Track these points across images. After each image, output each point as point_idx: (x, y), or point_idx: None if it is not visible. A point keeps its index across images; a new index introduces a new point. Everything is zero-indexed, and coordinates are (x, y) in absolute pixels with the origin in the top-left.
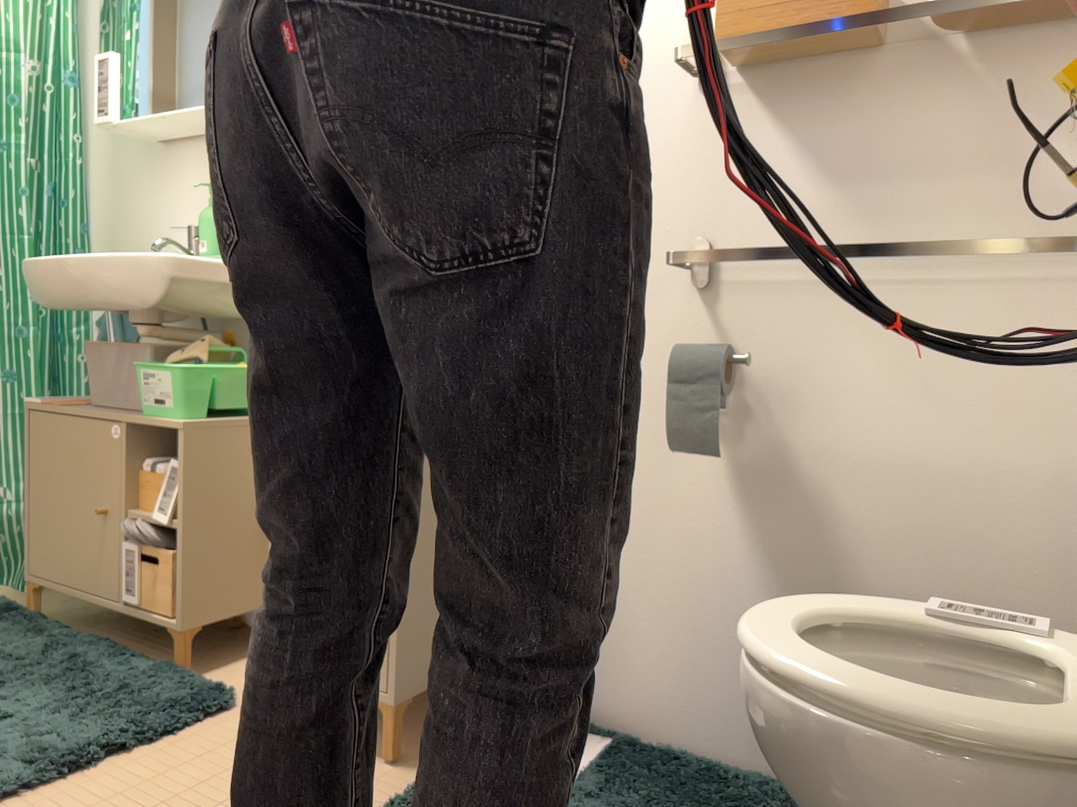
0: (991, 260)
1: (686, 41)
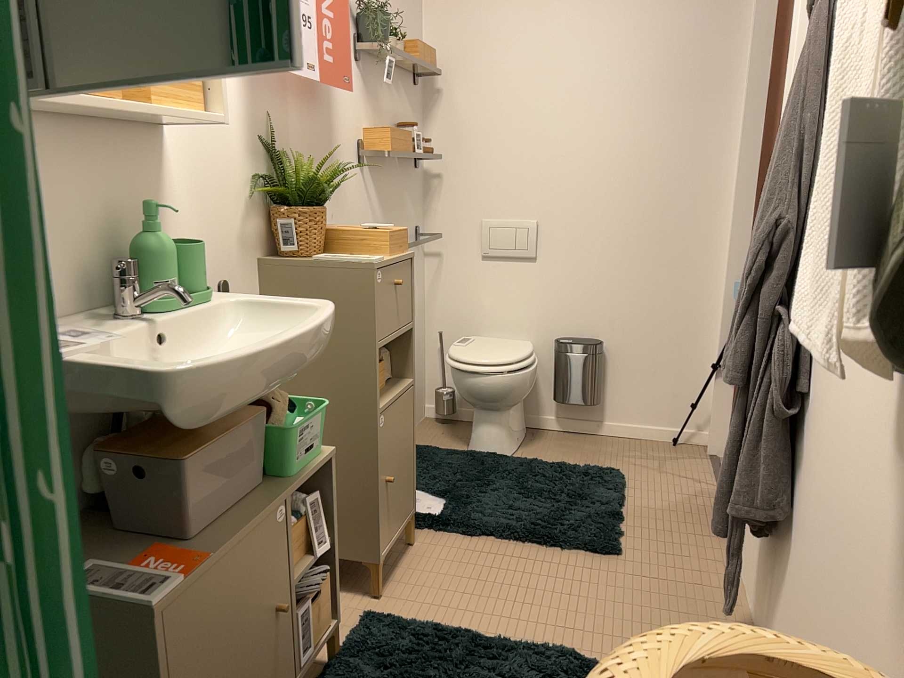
0: None
1: (355, 134)
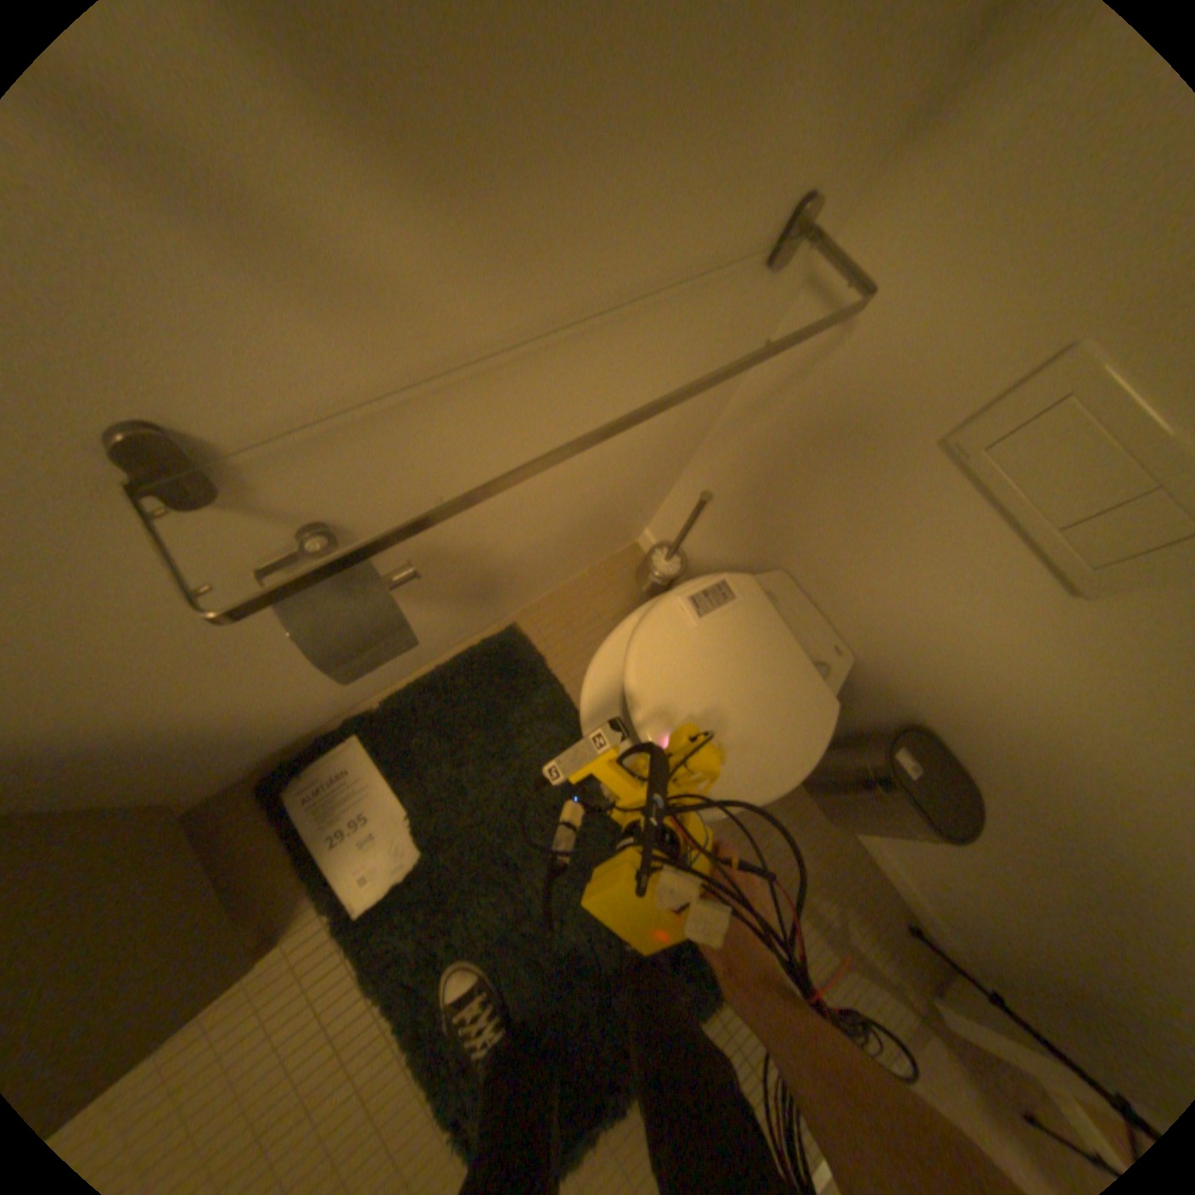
0: (675, 271)
1: None
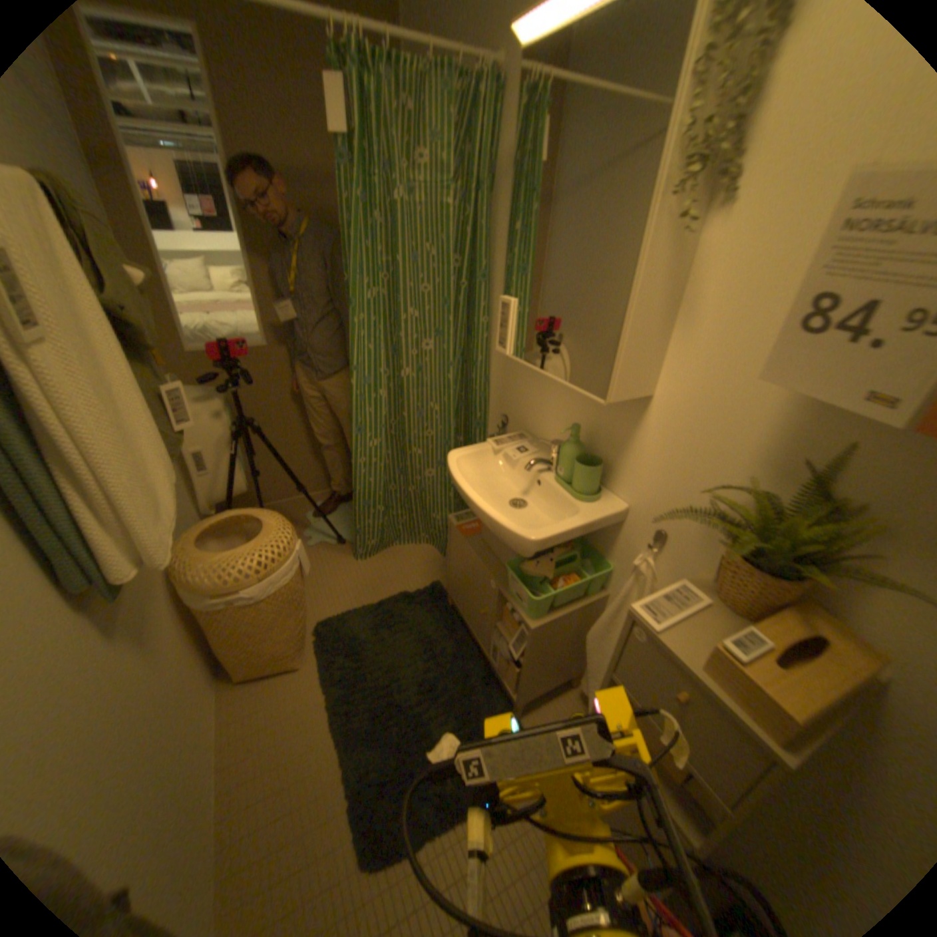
0: None
1: None
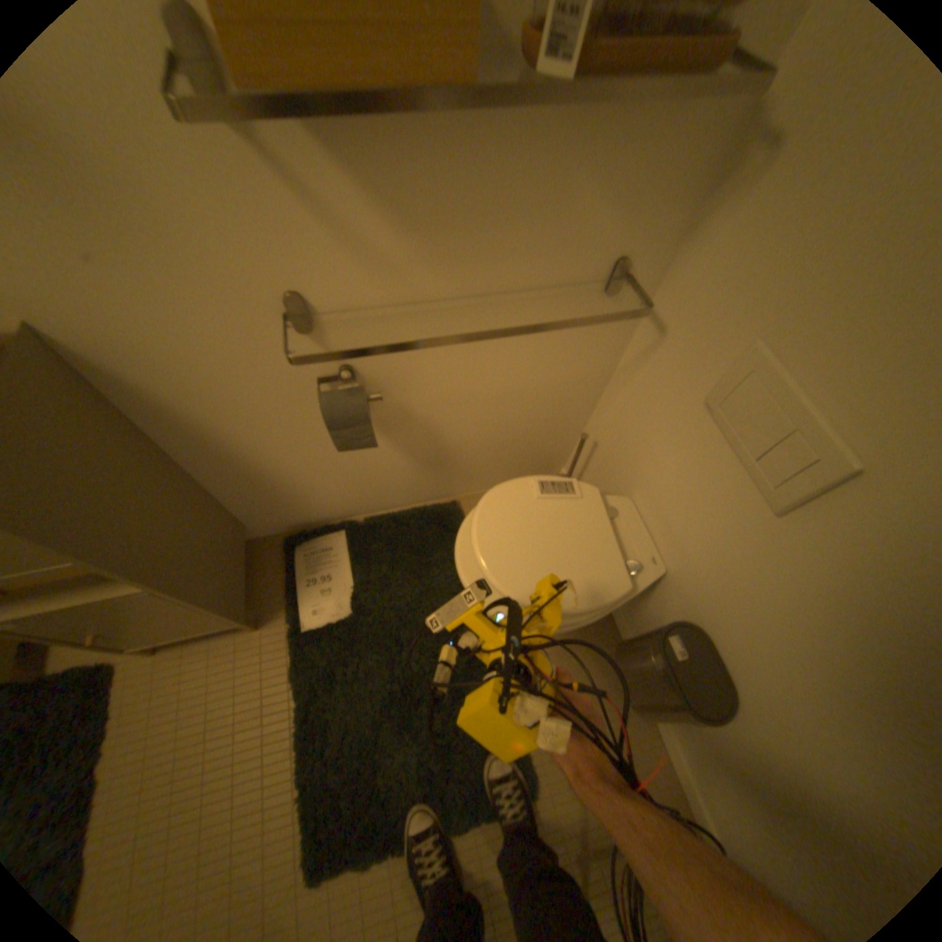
0: (538, 284)
1: None
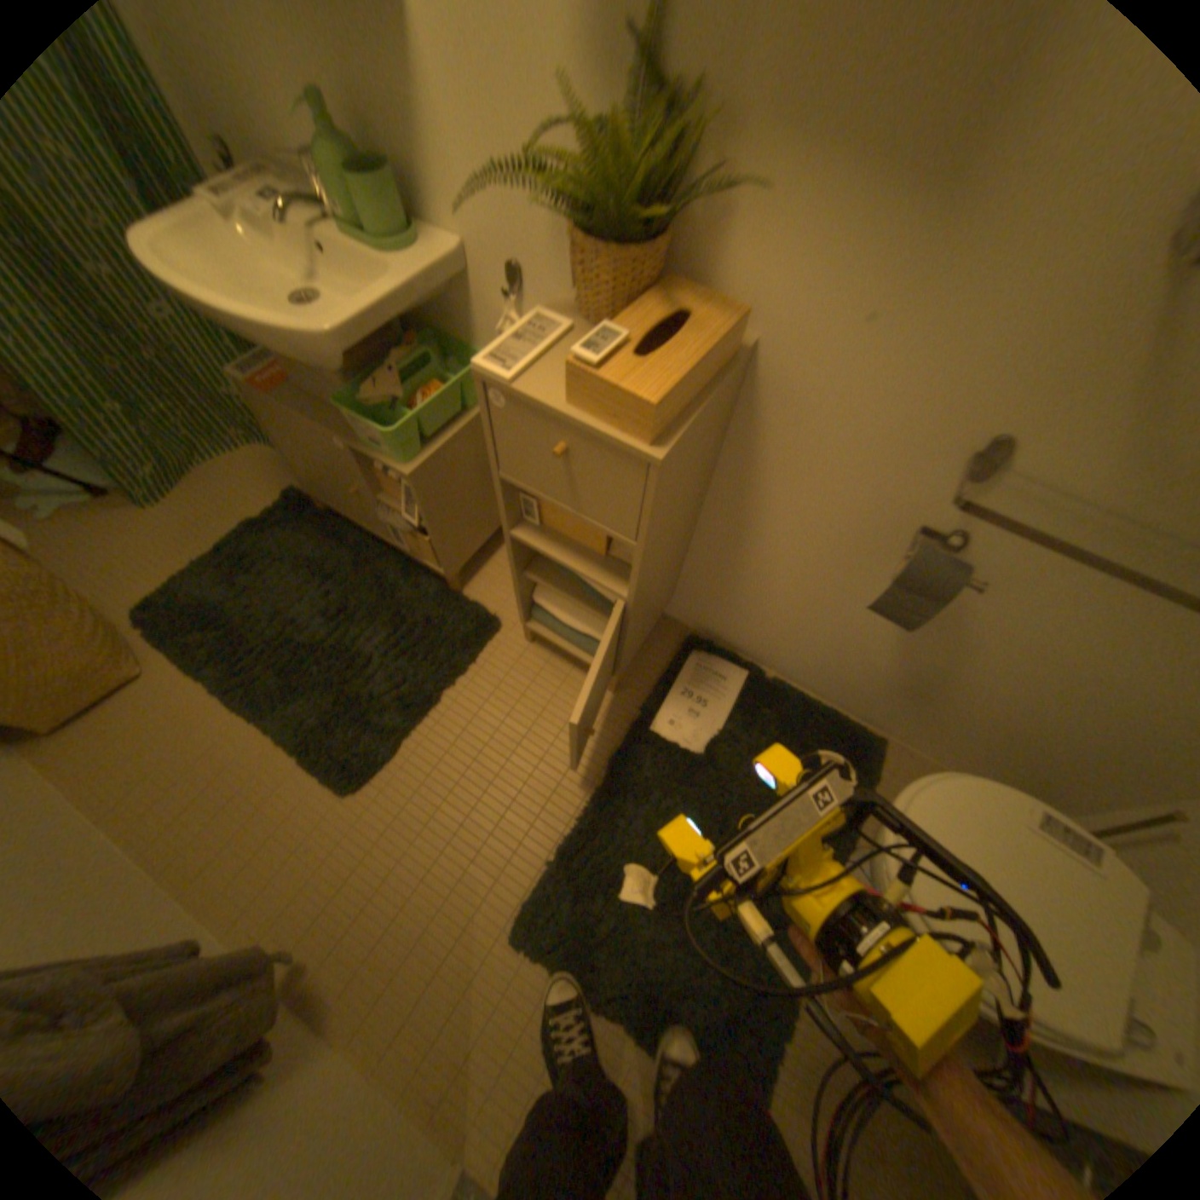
0: None
1: None
